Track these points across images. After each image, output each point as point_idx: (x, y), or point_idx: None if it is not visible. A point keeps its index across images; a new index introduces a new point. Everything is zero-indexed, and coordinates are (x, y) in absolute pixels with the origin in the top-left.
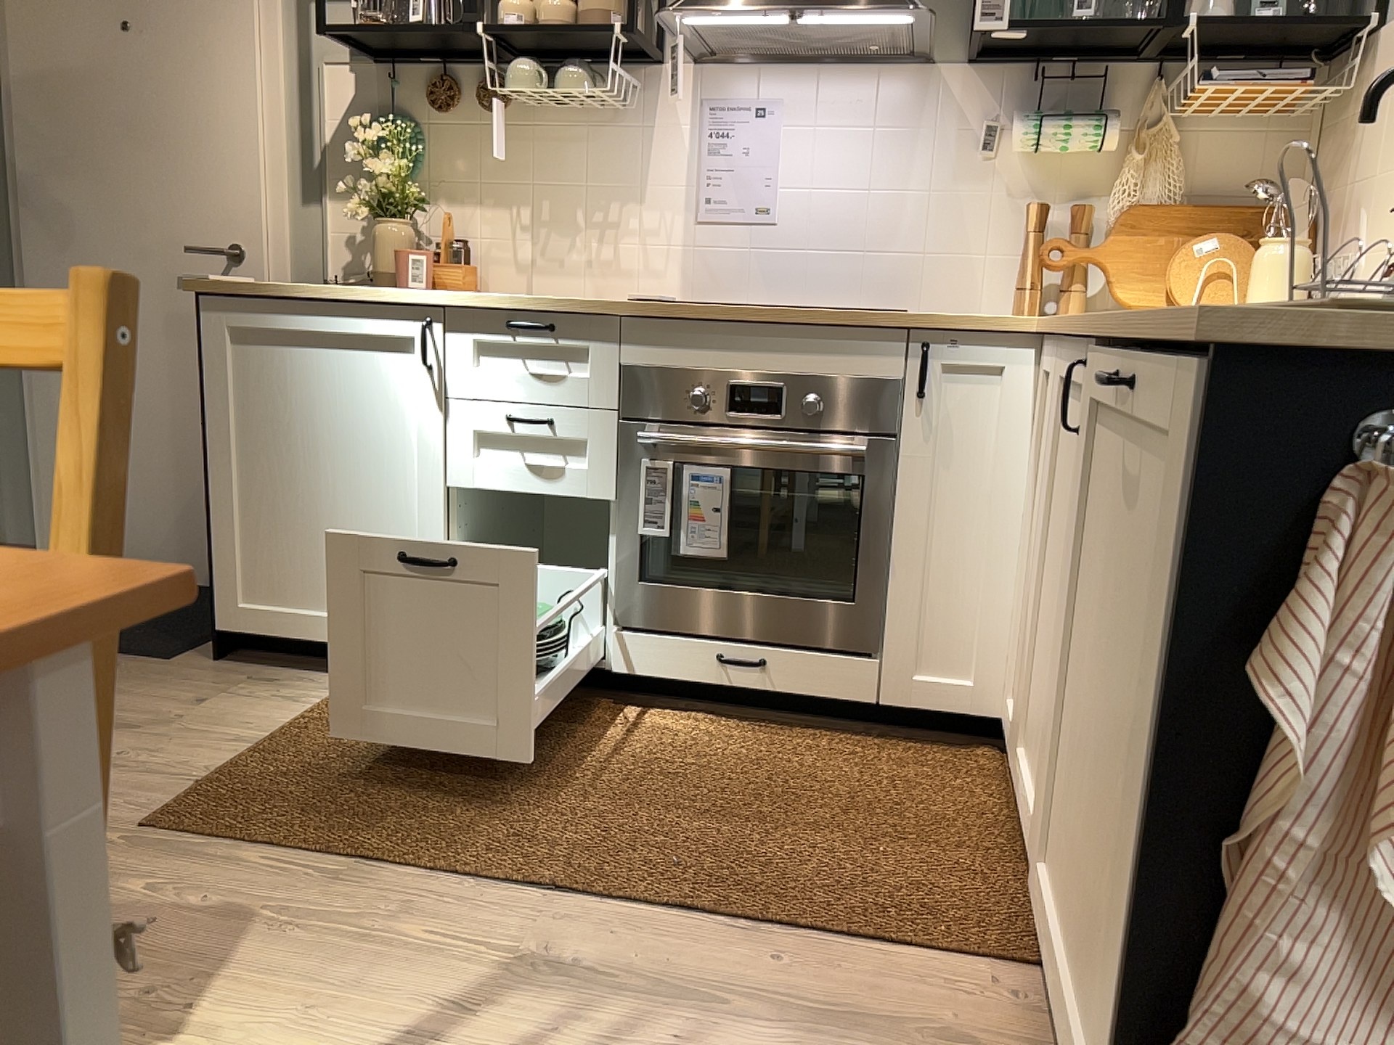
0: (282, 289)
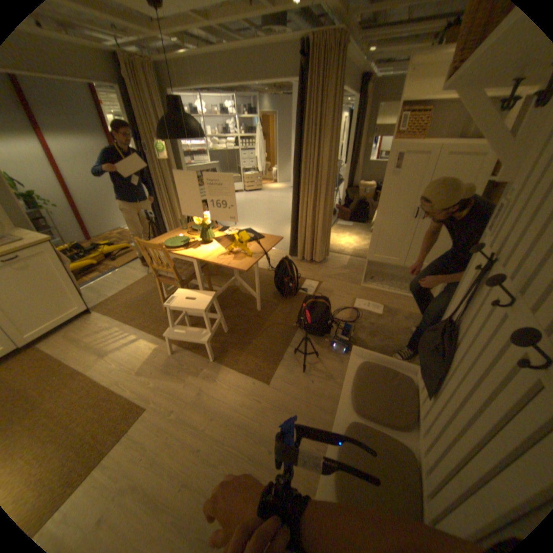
0: None
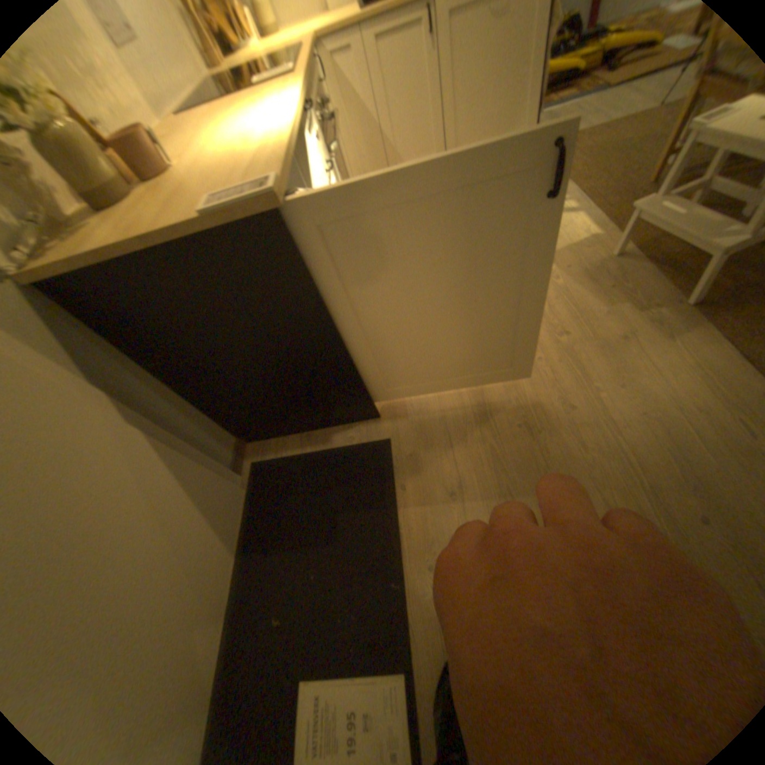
0: (285, 148)
